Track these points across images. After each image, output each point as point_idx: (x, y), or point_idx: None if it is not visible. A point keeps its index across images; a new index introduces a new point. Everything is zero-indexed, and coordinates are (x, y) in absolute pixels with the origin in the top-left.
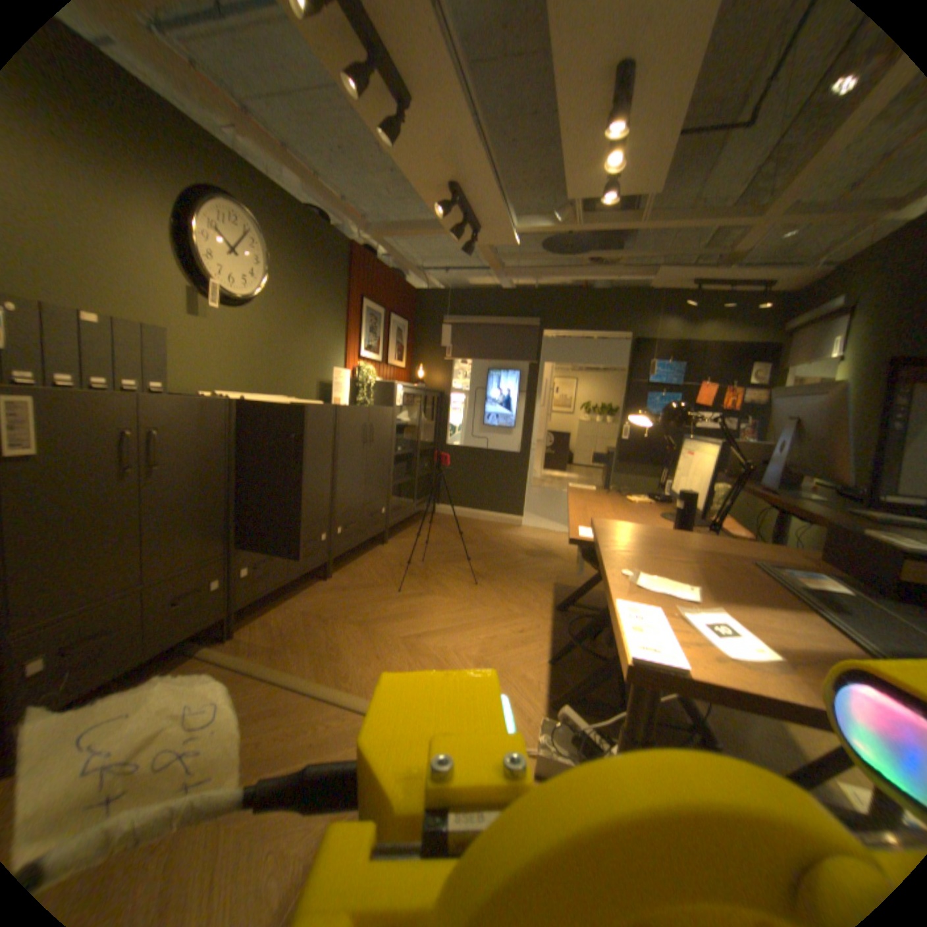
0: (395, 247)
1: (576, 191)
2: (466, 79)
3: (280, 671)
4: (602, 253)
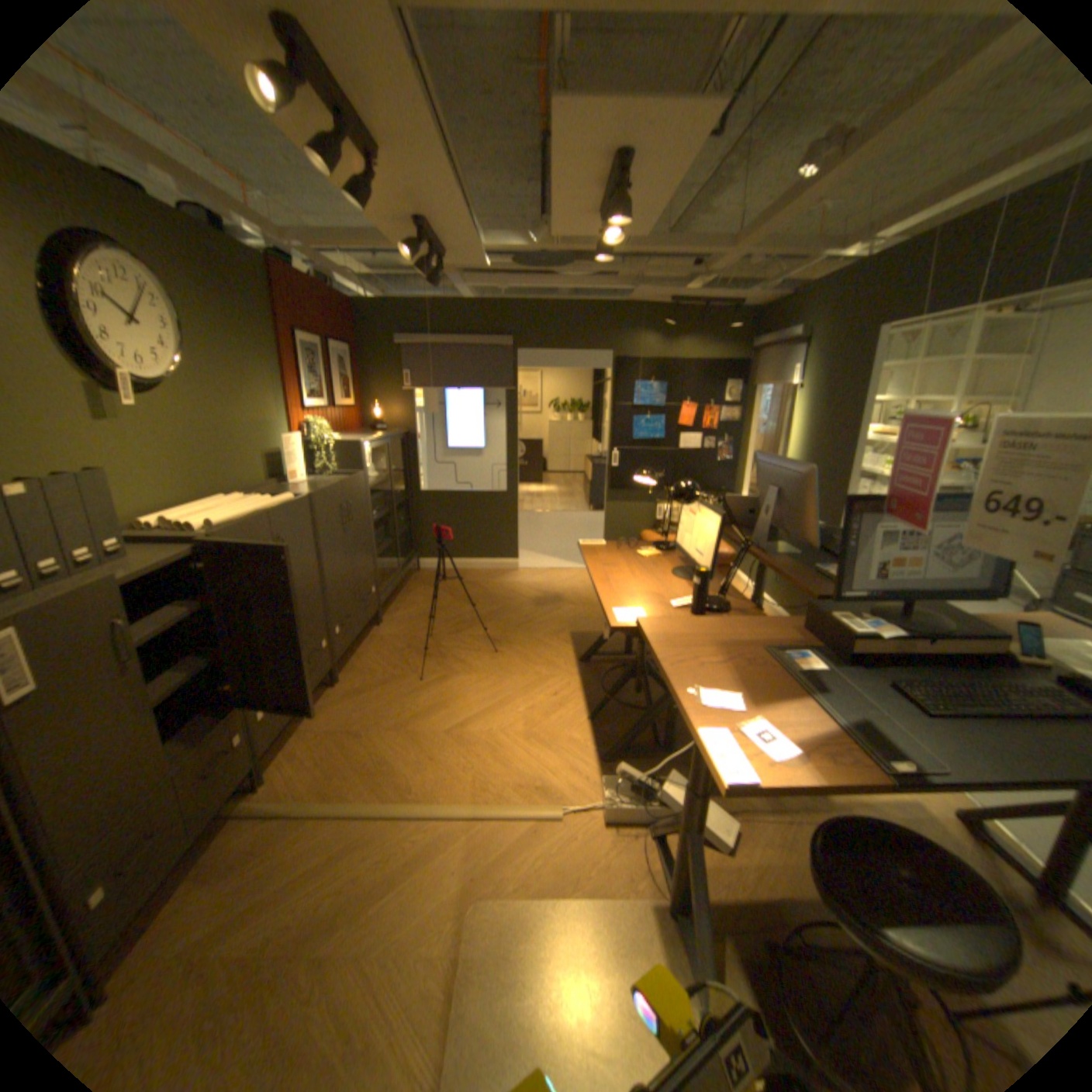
0: (319, 254)
1: (556, 224)
2: (441, 127)
3: (339, 804)
4: (574, 264)
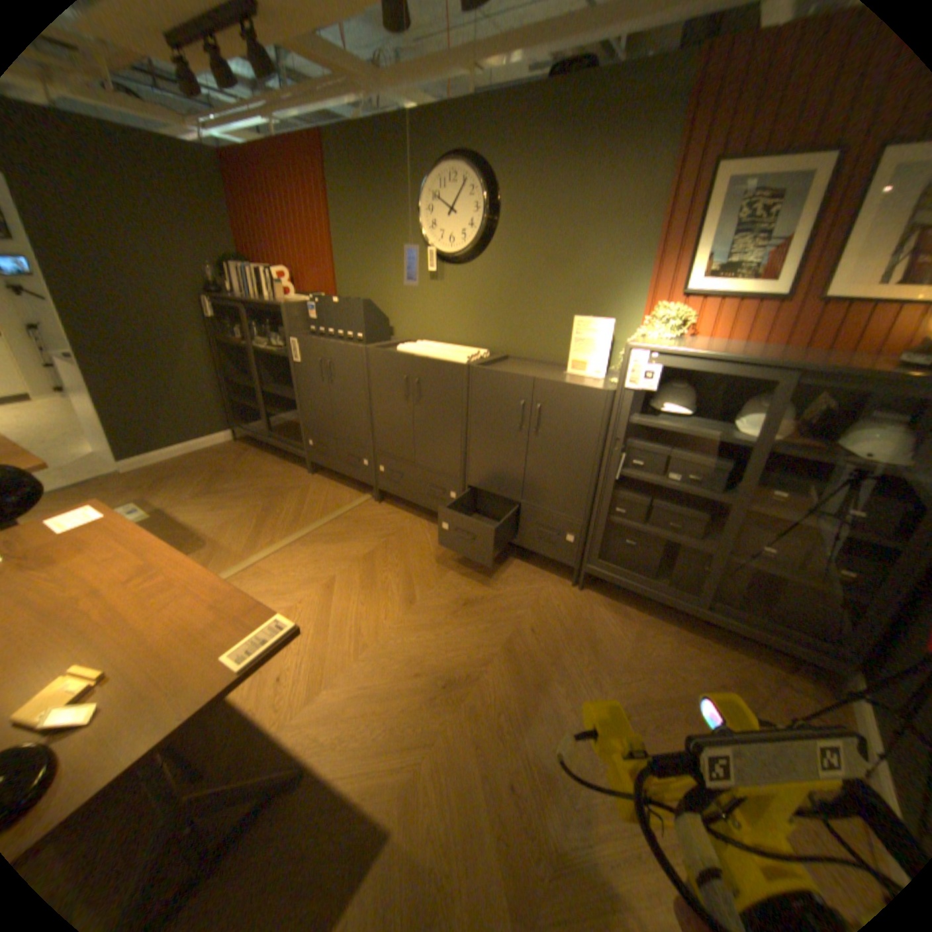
0: None
1: None
2: None
3: (328, 520)
4: None
